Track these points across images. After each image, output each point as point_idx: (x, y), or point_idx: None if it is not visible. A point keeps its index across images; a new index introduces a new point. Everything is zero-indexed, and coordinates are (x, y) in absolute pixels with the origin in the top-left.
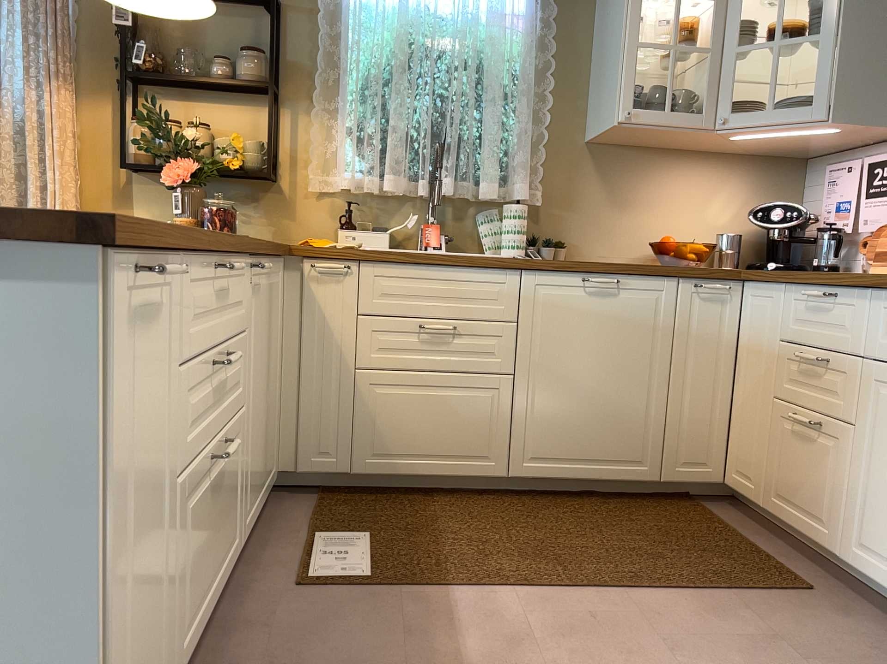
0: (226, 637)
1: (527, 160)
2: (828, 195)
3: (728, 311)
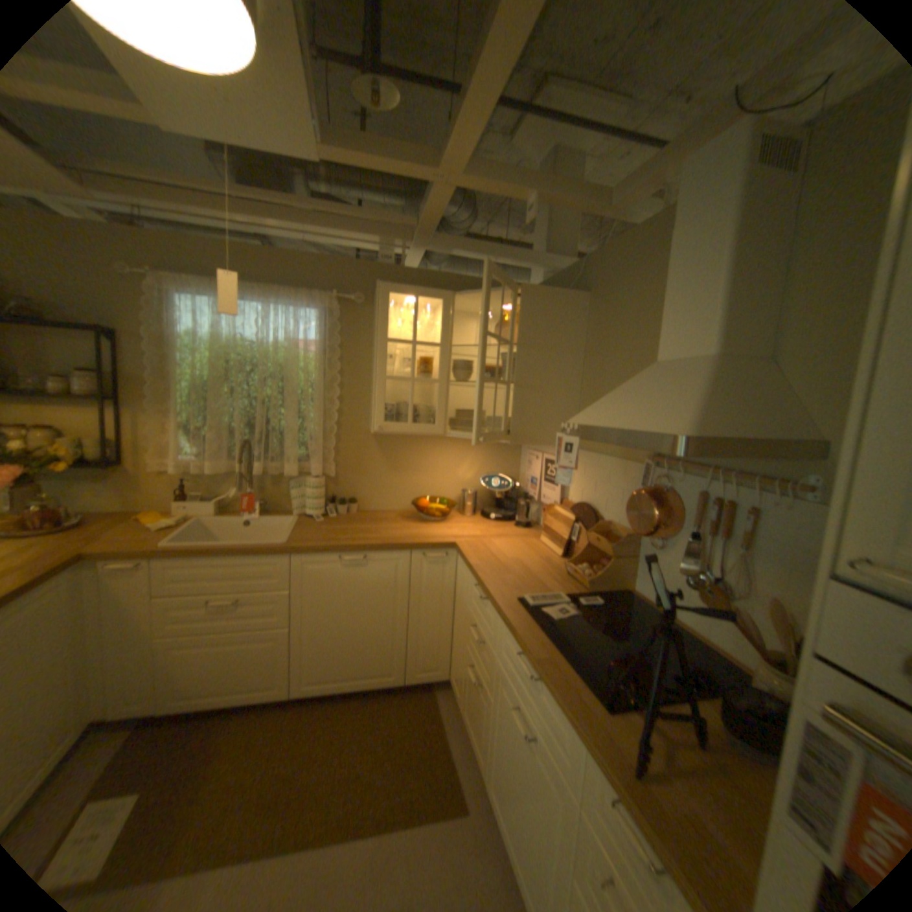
0: None
1: (325, 443)
2: (527, 470)
3: (446, 569)
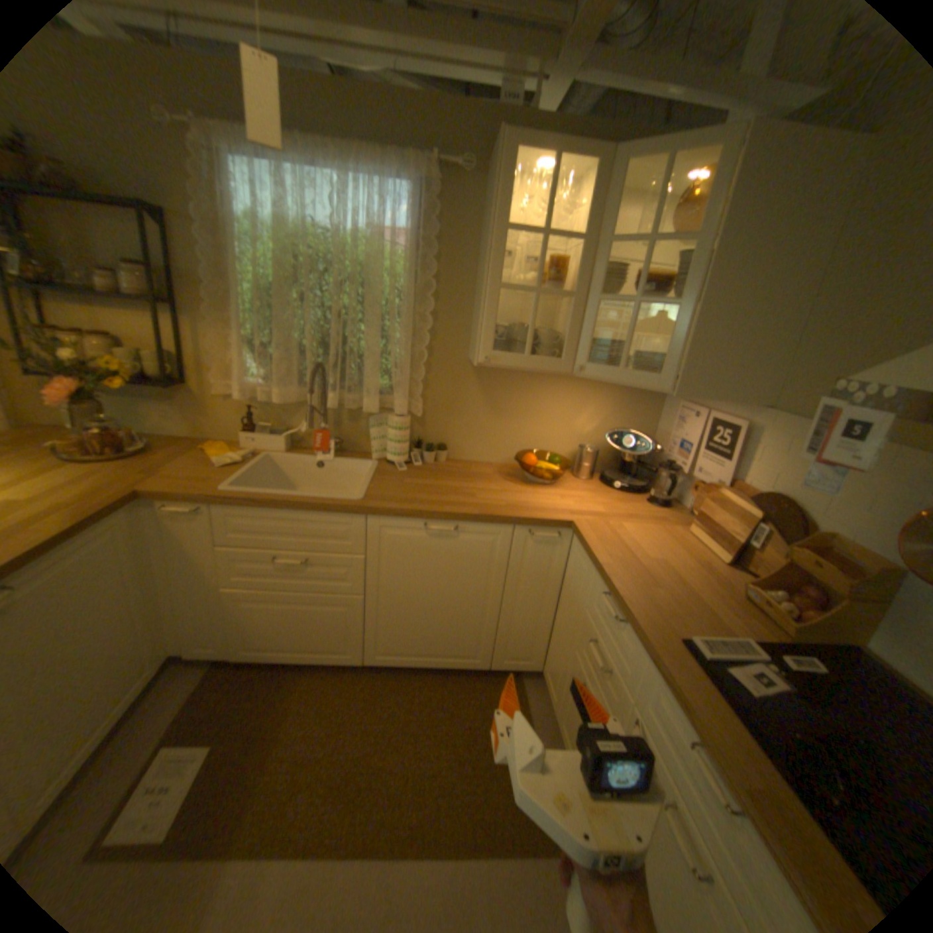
0: None
1: (412, 374)
2: (676, 429)
3: (556, 551)
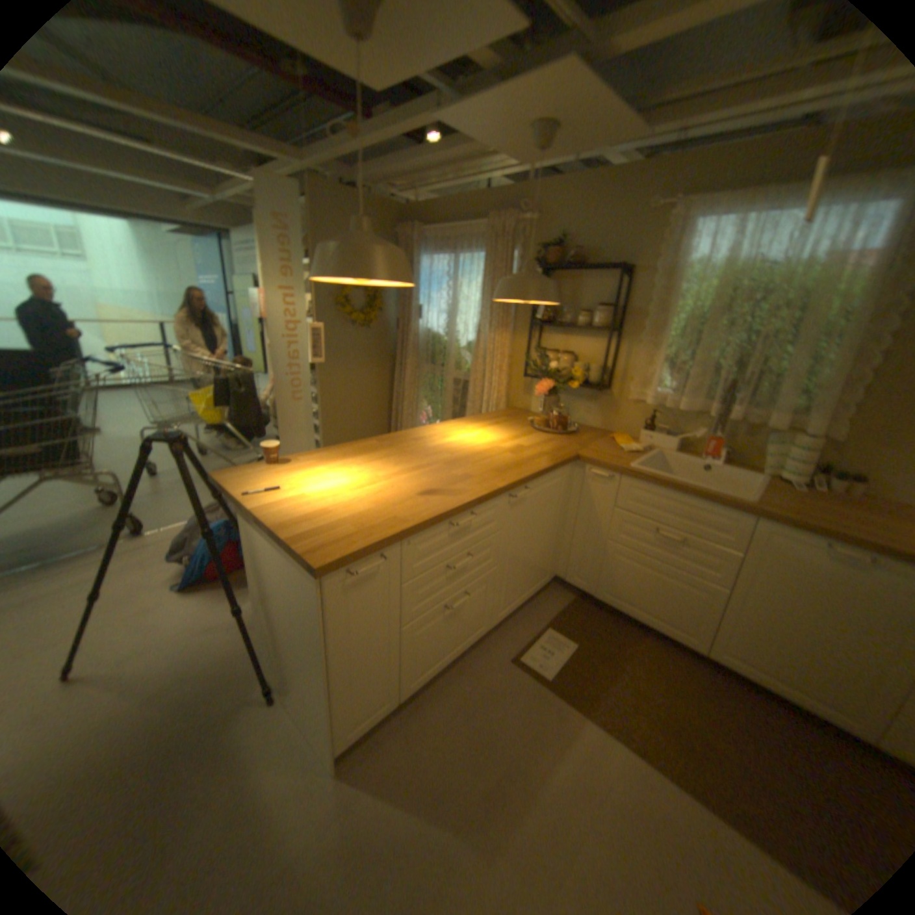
0: (461, 675)
1: (841, 396)
2: None
3: None
